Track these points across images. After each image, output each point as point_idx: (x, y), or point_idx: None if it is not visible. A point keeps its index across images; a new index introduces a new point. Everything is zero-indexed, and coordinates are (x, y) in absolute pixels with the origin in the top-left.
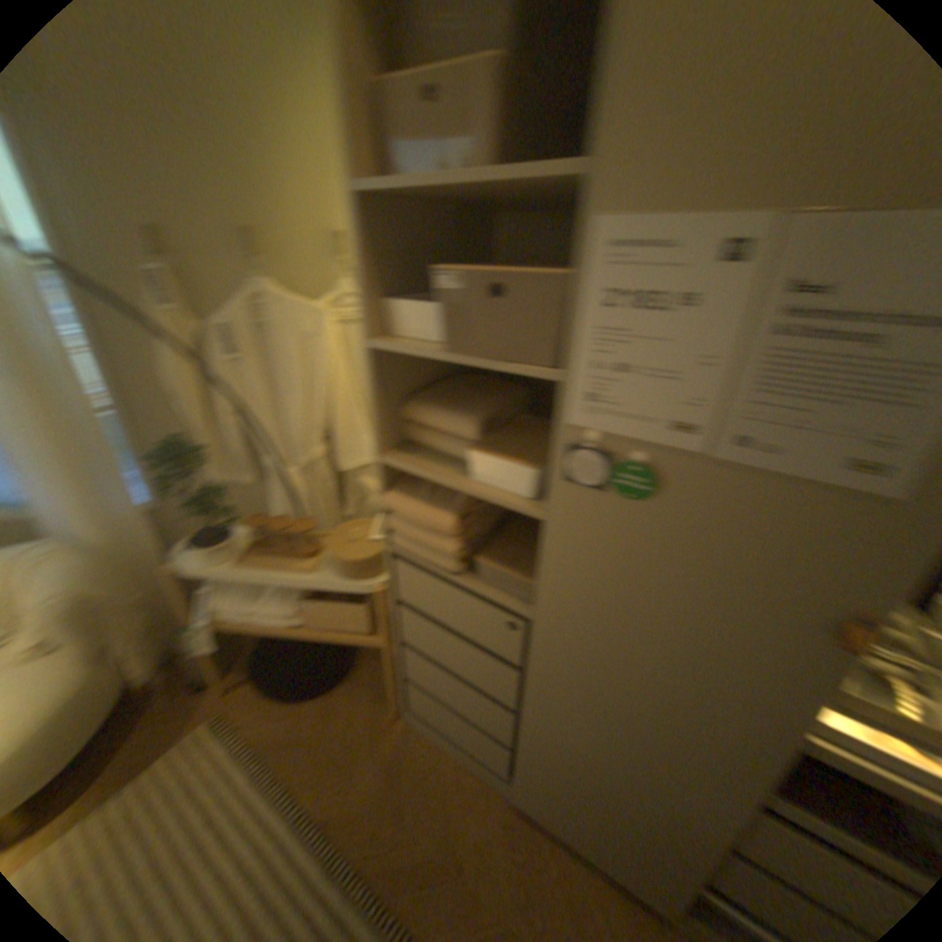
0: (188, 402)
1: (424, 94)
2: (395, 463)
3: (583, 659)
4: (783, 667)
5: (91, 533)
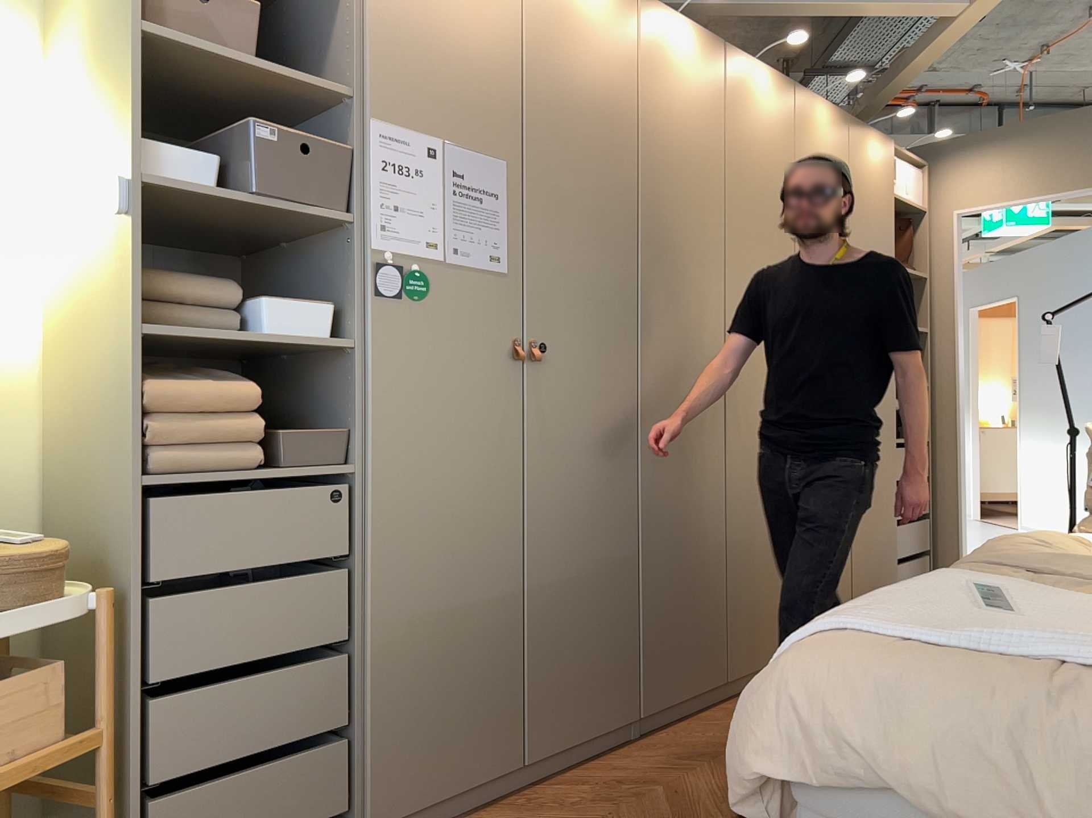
0: None
1: None
2: (164, 331)
3: (408, 475)
4: (501, 394)
5: None
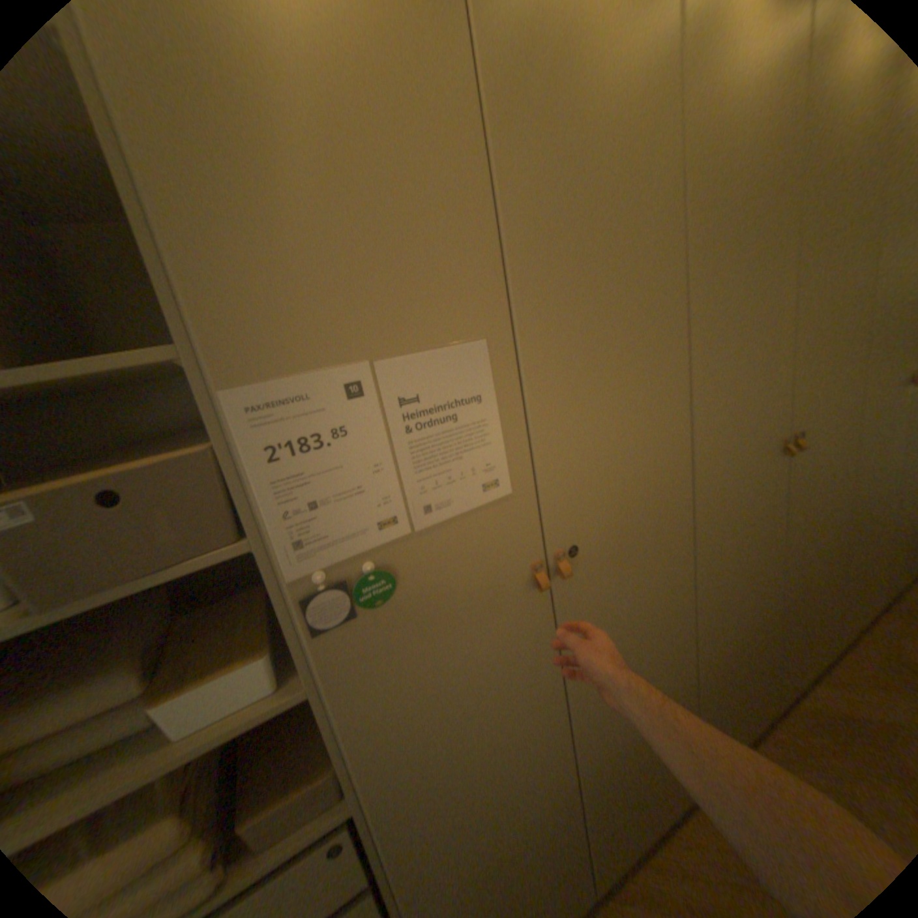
0: None
1: None
2: None
3: (423, 781)
4: (526, 630)
5: None
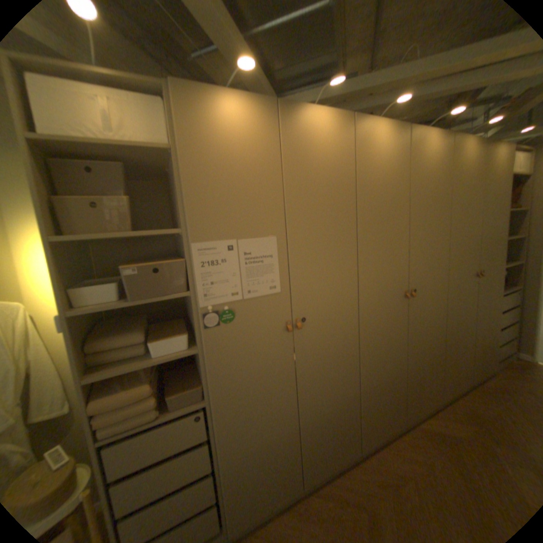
0: None
1: (85, 203)
2: (96, 378)
3: (233, 400)
4: (281, 348)
5: None
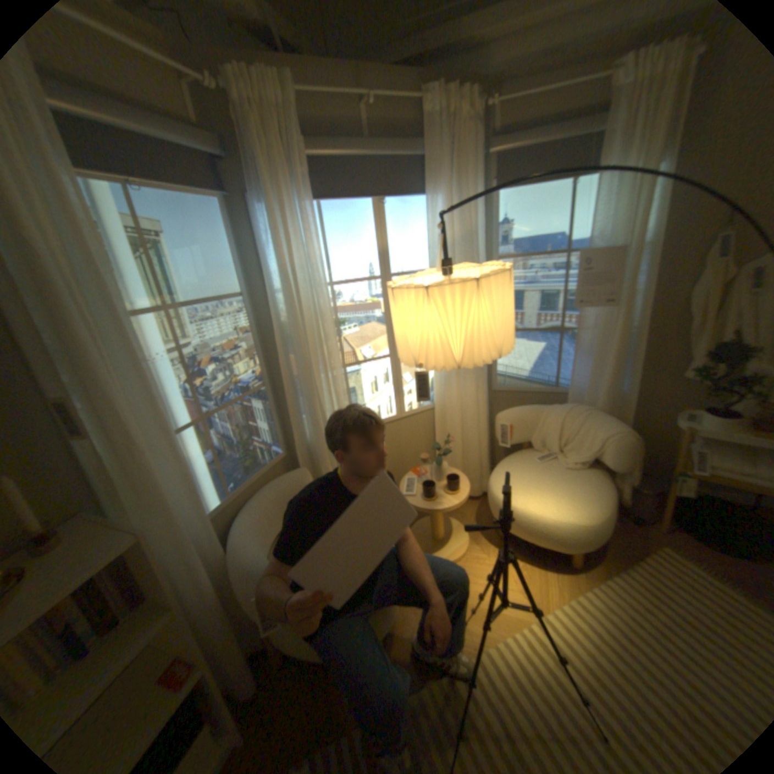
0: (713, 320)
1: None
2: None
3: None
4: None
5: (609, 401)
